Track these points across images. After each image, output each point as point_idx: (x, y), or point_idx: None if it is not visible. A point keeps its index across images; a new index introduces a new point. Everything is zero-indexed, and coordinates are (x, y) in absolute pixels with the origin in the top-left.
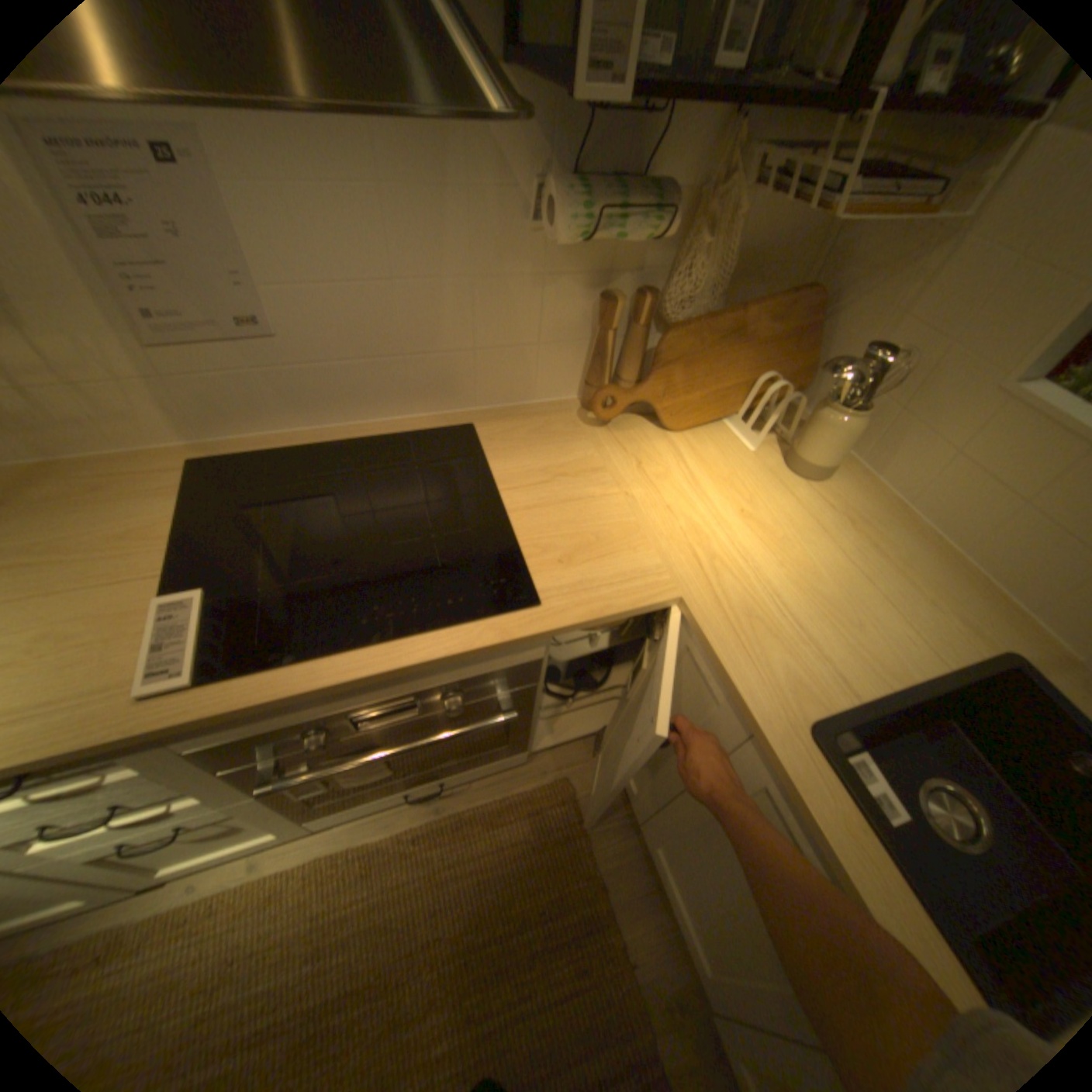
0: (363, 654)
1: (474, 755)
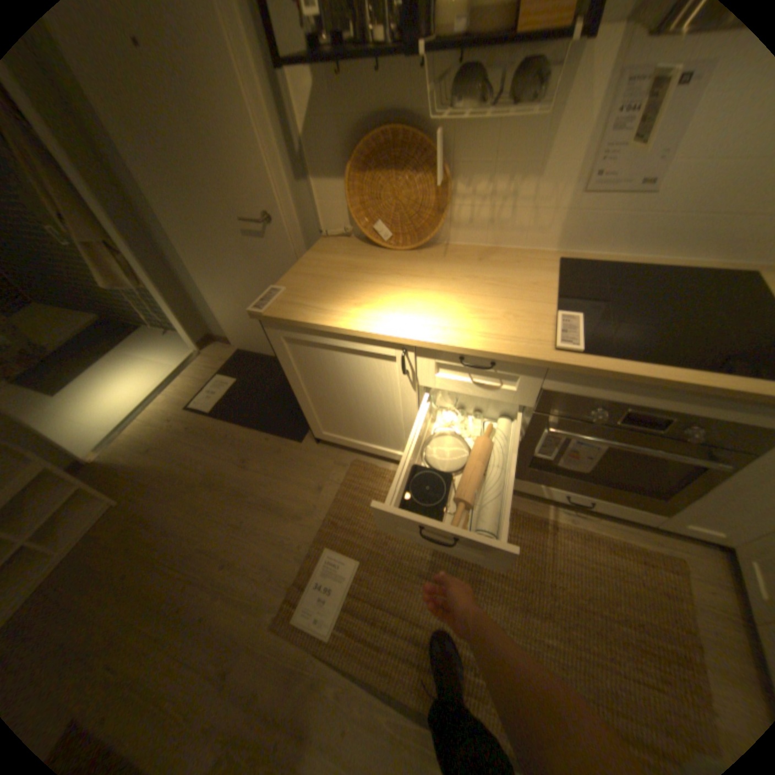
0: (681, 370)
1: (635, 495)
